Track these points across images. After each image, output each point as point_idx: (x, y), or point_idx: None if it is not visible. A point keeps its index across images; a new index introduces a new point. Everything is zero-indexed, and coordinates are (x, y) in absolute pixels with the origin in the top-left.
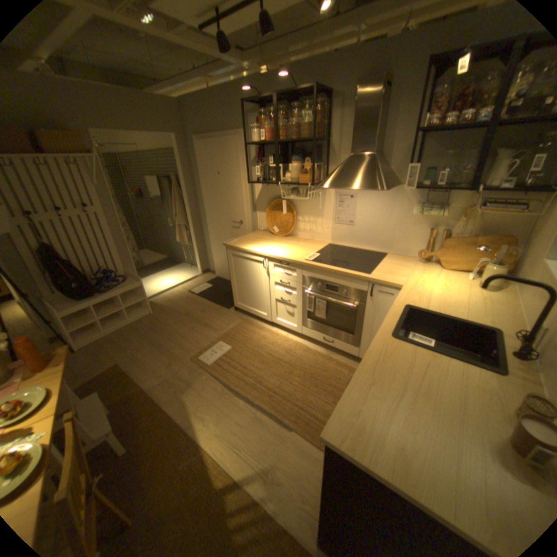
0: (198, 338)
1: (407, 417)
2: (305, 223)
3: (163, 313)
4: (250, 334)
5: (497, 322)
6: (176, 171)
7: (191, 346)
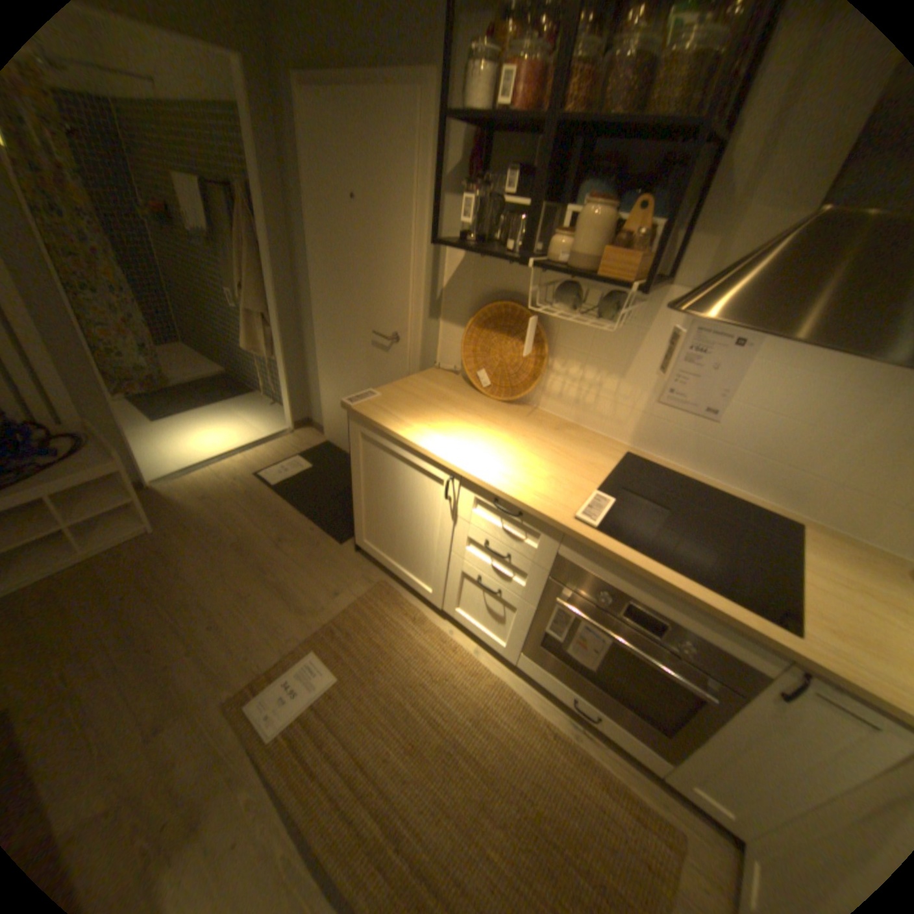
0: (253, 632)
1: None
2: (569, 381)
3: (181, 535)
4: (387, 640)
5: None
6: (248, 170)
7: (230, 663)
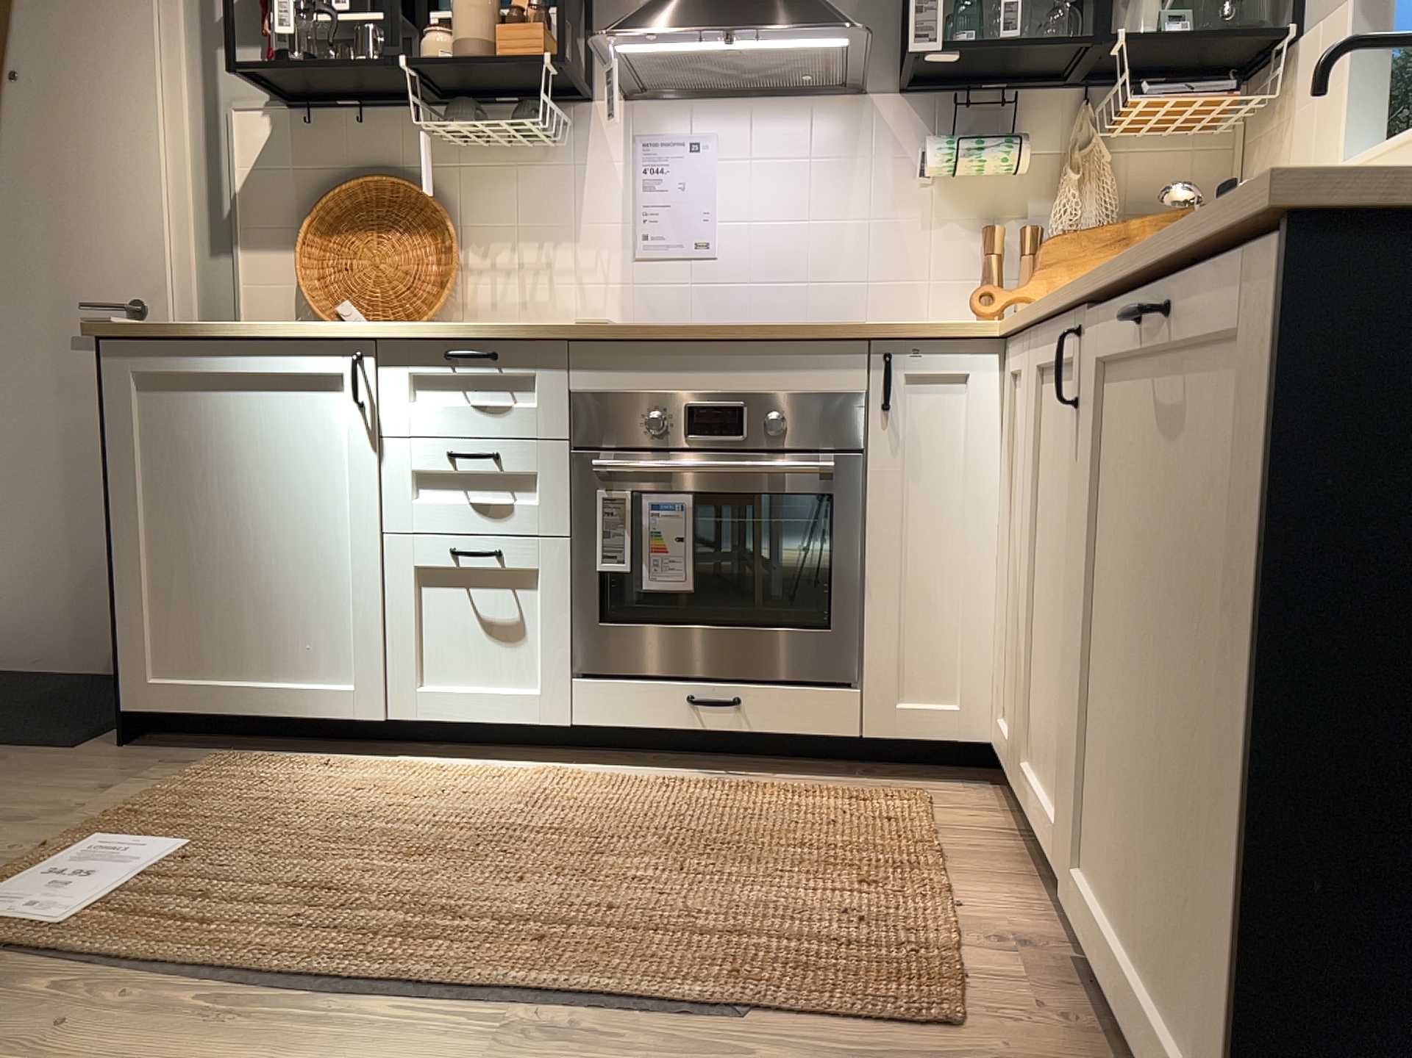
0: None
1: None
2: (498, 278)
3: None
4: (279, 795)
5: None
6: None
7: None
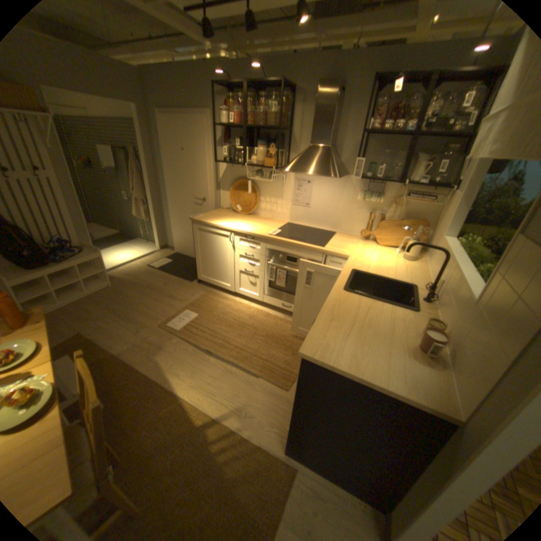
0: (164, 307)
1: (356, 338)
2: (266, 204)
3: (123, 286)
4: (215, 304)
5: (414, 281)
6: (135, 142)
7: (158, 315)
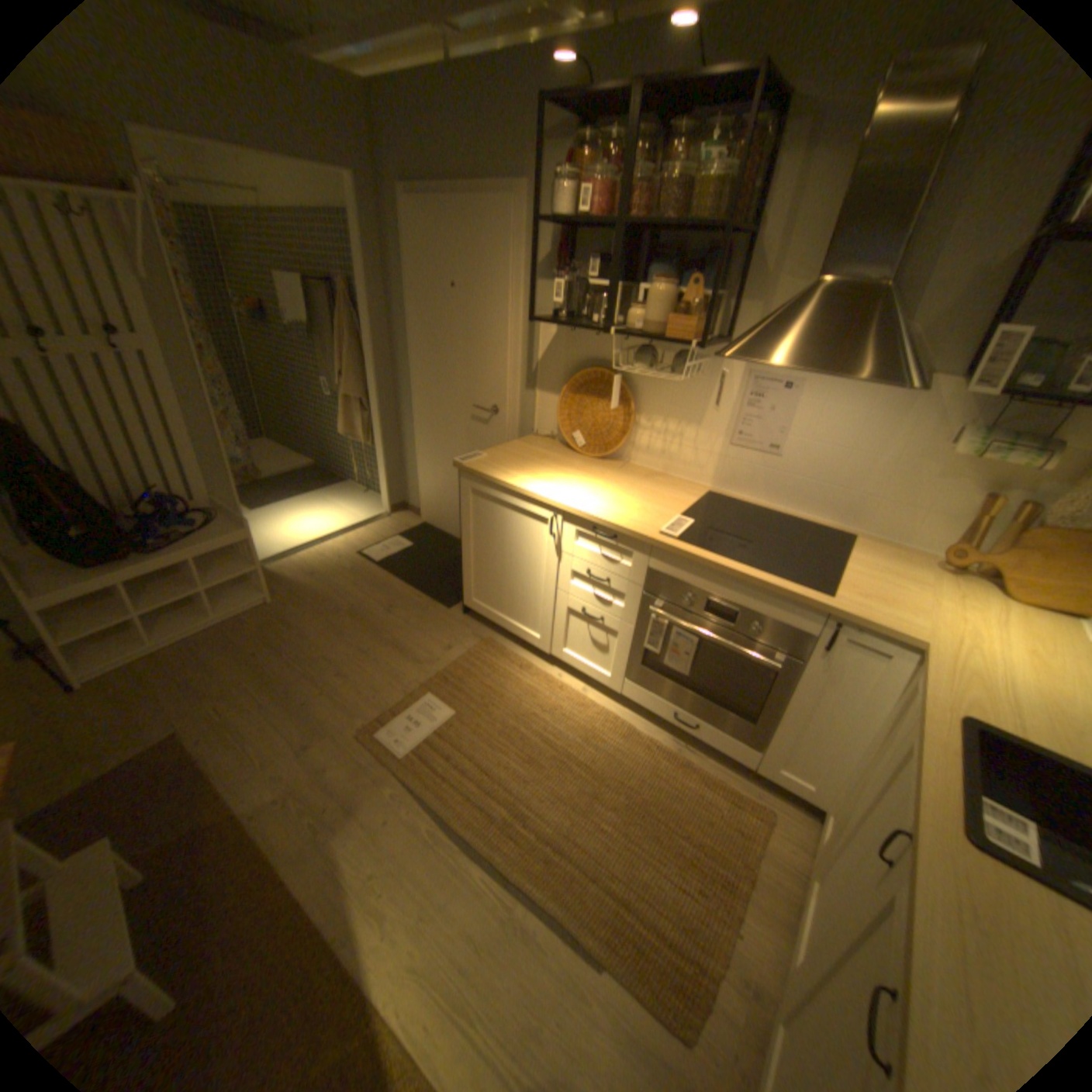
0: (376, 678)
1: None
2: (654, 434)
3: (296, 604)
4: (499, 682)
5: None
6: (349, 267)
7: (359, 701)
